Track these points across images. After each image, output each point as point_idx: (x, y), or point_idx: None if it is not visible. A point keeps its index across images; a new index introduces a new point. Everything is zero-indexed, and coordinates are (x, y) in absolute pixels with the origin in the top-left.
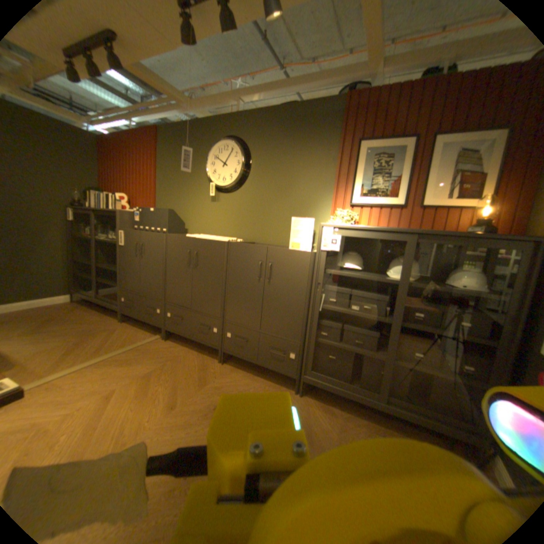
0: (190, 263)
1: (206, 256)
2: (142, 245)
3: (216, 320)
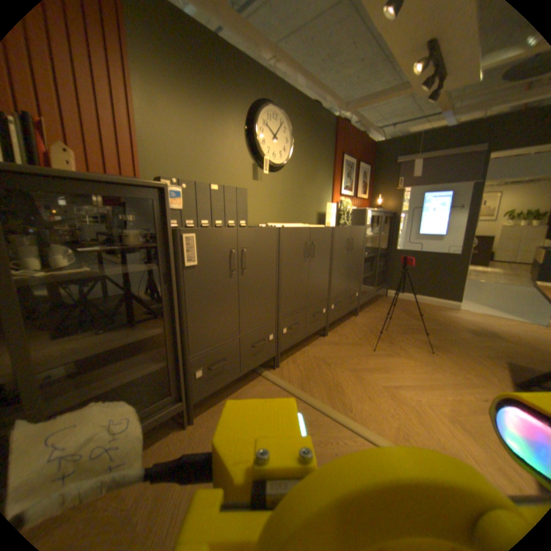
0: (306, 258)
1: (319, 245)
2: (243, 253)
3: (324, 302)
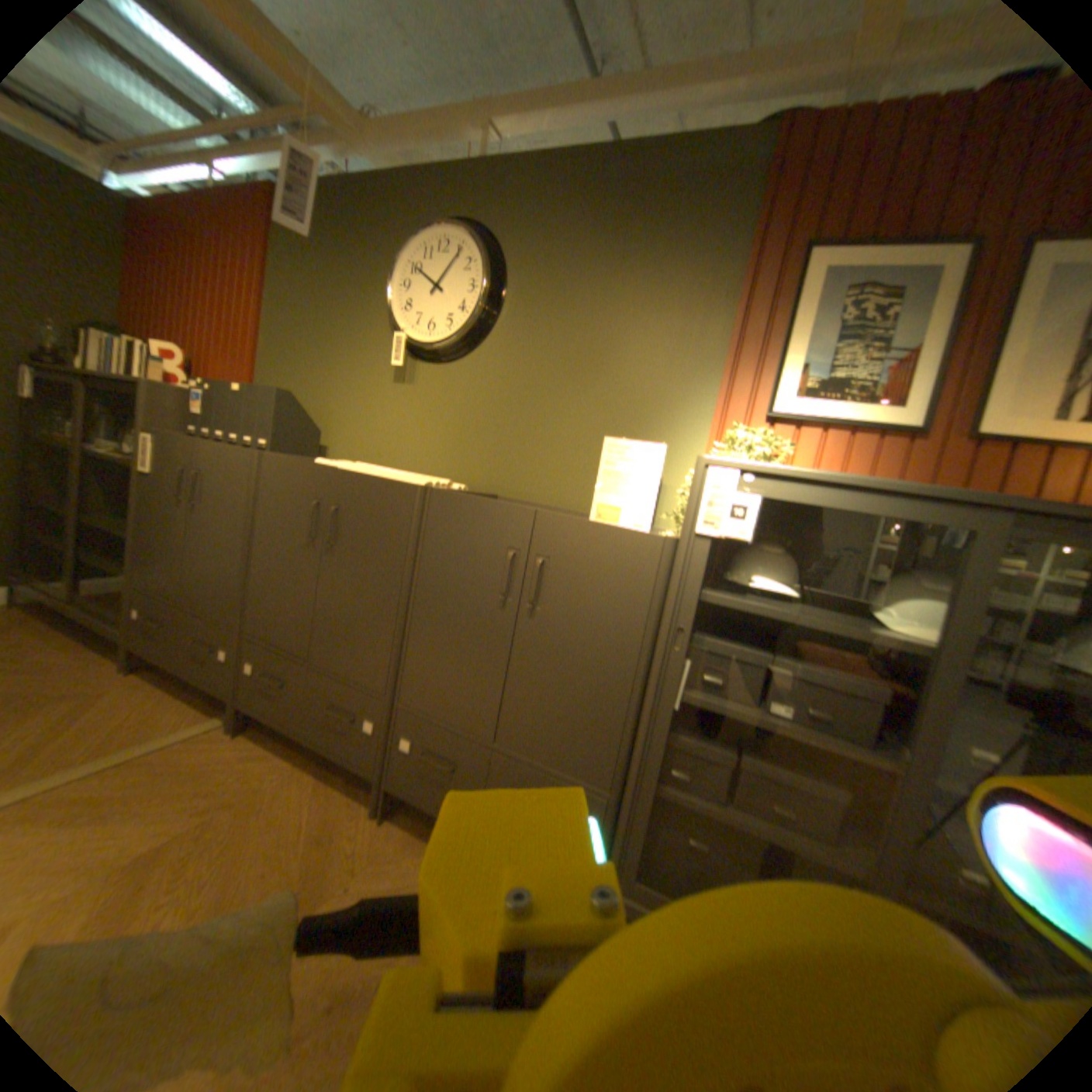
0: (316, 537)
1: (362, 521)
2: (197, 477)
3: (372, 699)
